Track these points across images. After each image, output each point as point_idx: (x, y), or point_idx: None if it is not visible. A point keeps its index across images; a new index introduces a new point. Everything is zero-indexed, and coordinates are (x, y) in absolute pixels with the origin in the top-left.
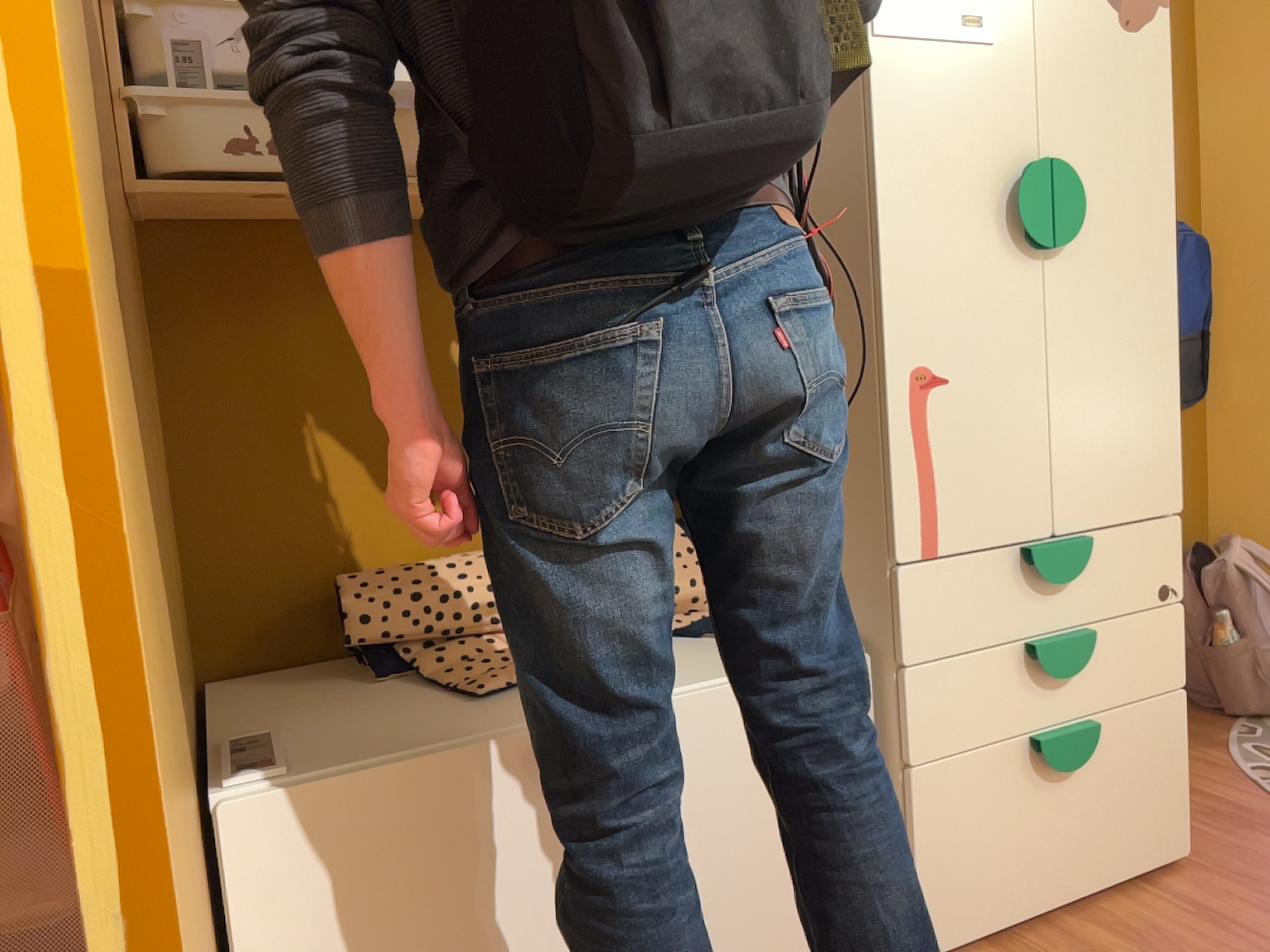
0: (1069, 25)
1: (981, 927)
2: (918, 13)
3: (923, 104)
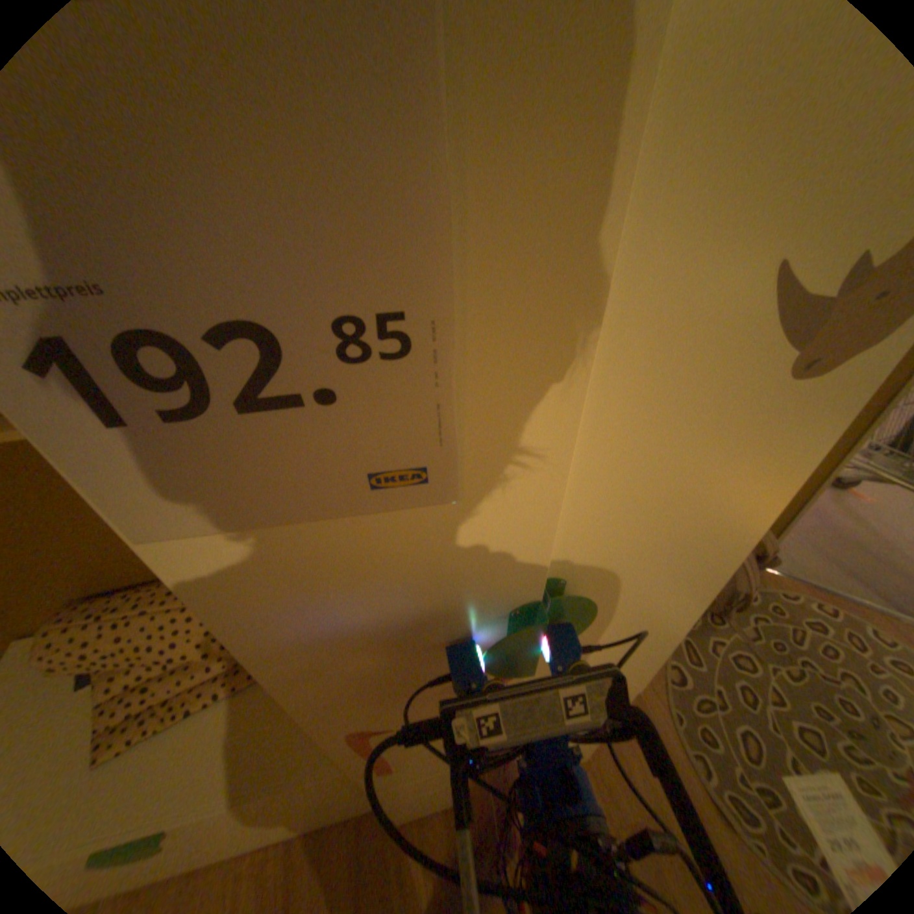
0: (656, 402)
1: (435, 811)
2: (242, 480)
3: (300, 586)
